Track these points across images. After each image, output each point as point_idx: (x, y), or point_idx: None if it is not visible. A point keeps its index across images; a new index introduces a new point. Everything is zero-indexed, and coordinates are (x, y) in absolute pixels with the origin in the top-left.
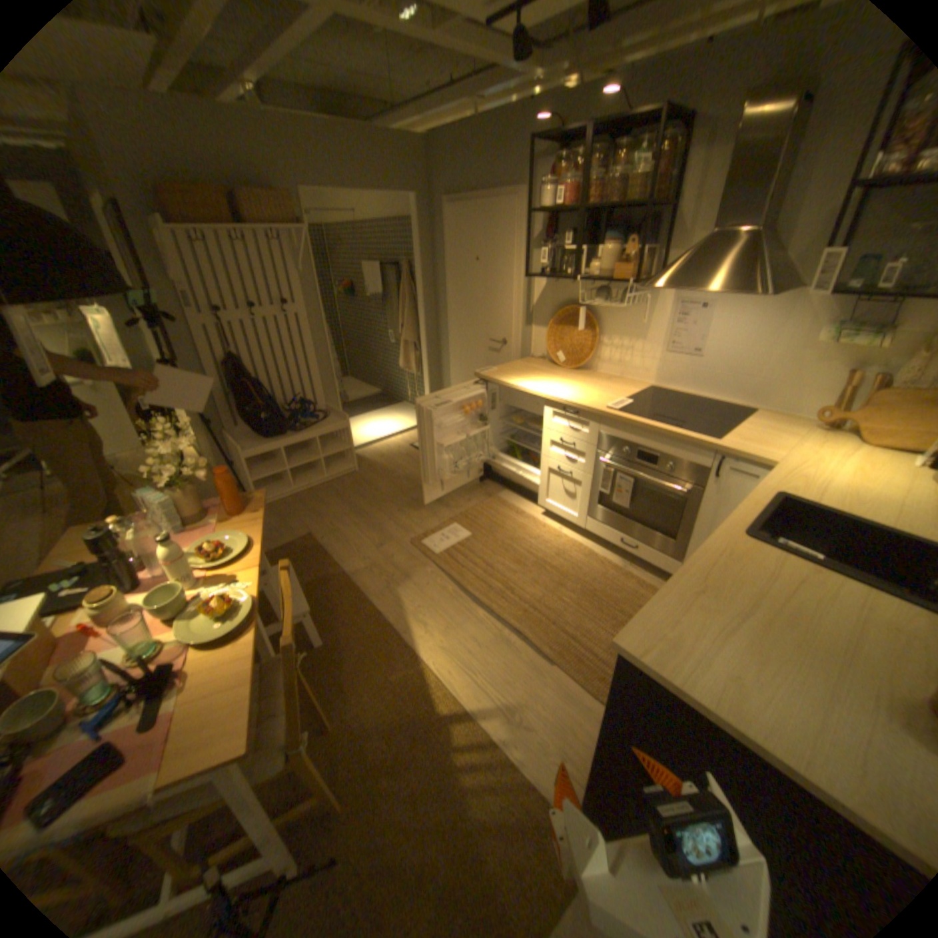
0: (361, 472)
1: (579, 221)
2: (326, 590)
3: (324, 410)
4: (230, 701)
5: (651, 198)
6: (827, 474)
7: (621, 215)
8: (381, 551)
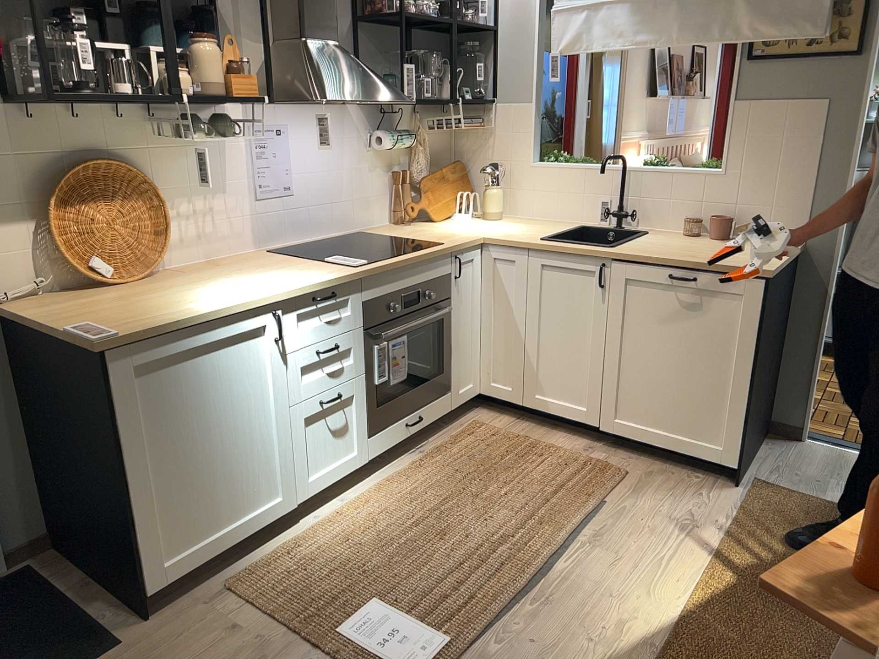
0: None
1: None
2: None
3: None
4: None
5: None
6: (496, 231)
7: (136, 1)
8: None
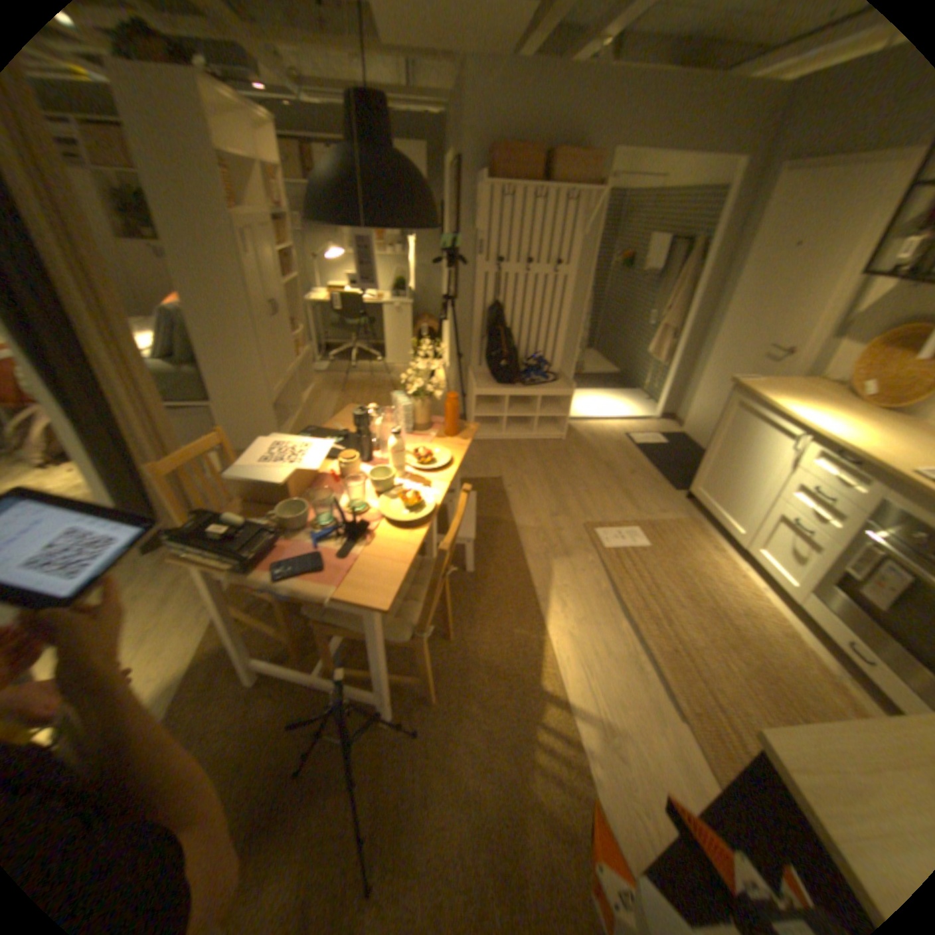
0: (566, 443)
1: None
2: (494, 531)
3: (556, 373)
4: (392, 570)
5: None
6: None
7: None
8: (554, 520)
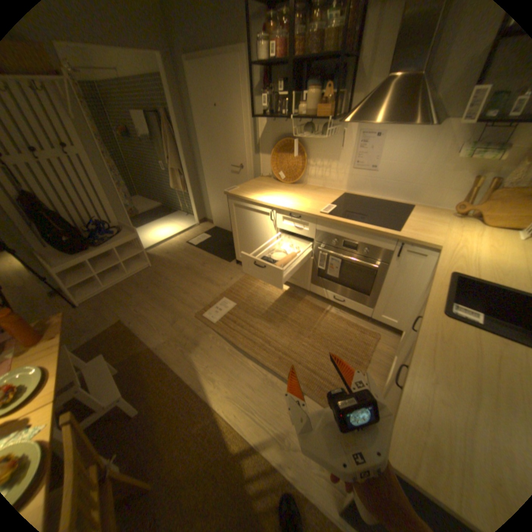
0: (153, 267)
1: (287, 72)
2: (136, 365)
3: (117, 225)
4: None
5: (341, 50)
6: (474, 252)
7: (318, 66)
8: (174, 326)
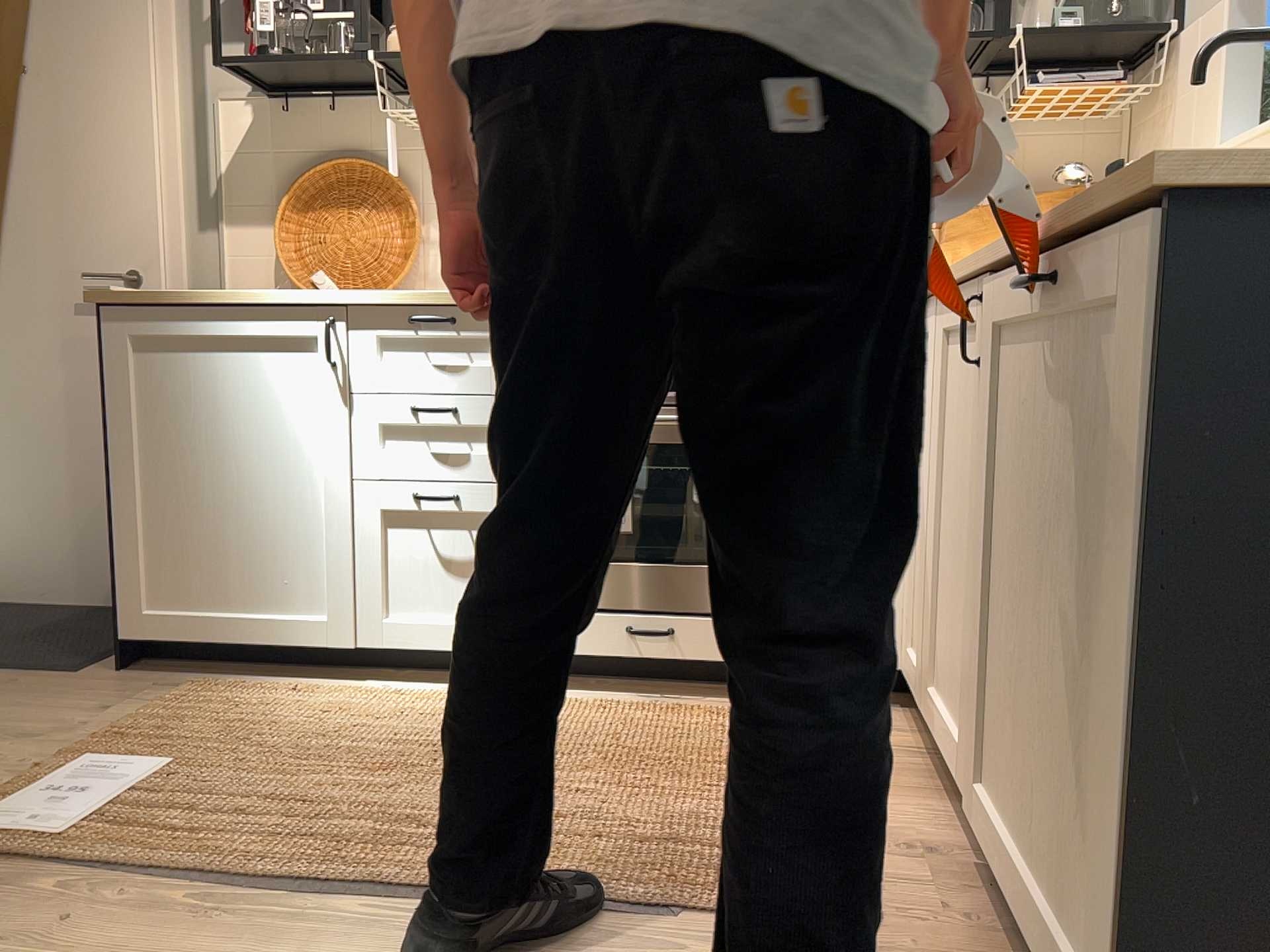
0: None
1: None
2: None
3: None
4: None
5: None
6: None
7: None
8: None
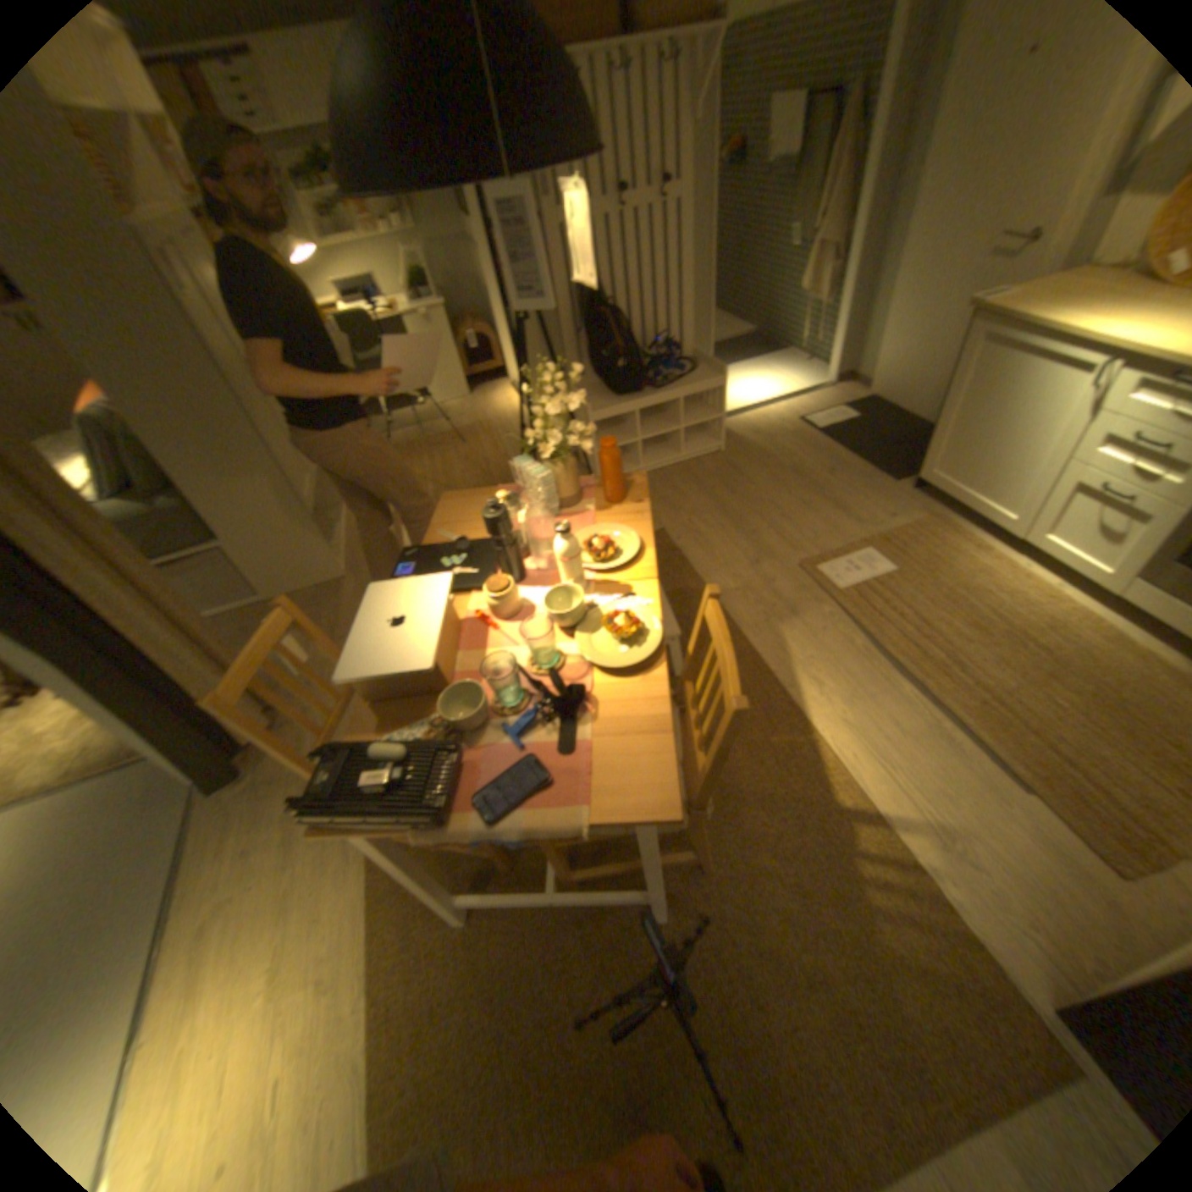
0: (727, 454)
1: None
2: (686, 608)
3: (690, 357)
4: (651, 749)
5: None
6: None
7: None
8: (758, 570)
